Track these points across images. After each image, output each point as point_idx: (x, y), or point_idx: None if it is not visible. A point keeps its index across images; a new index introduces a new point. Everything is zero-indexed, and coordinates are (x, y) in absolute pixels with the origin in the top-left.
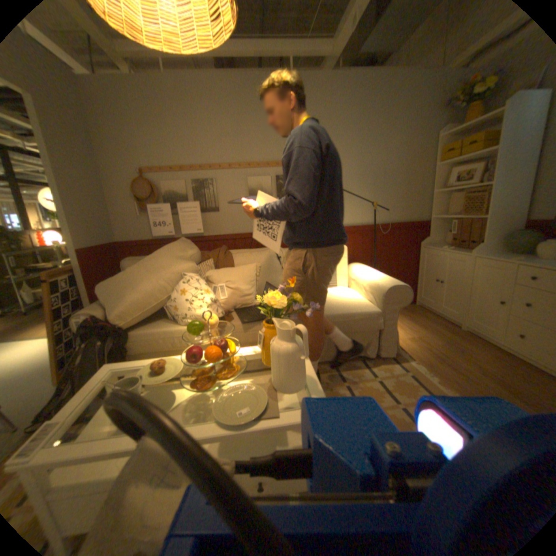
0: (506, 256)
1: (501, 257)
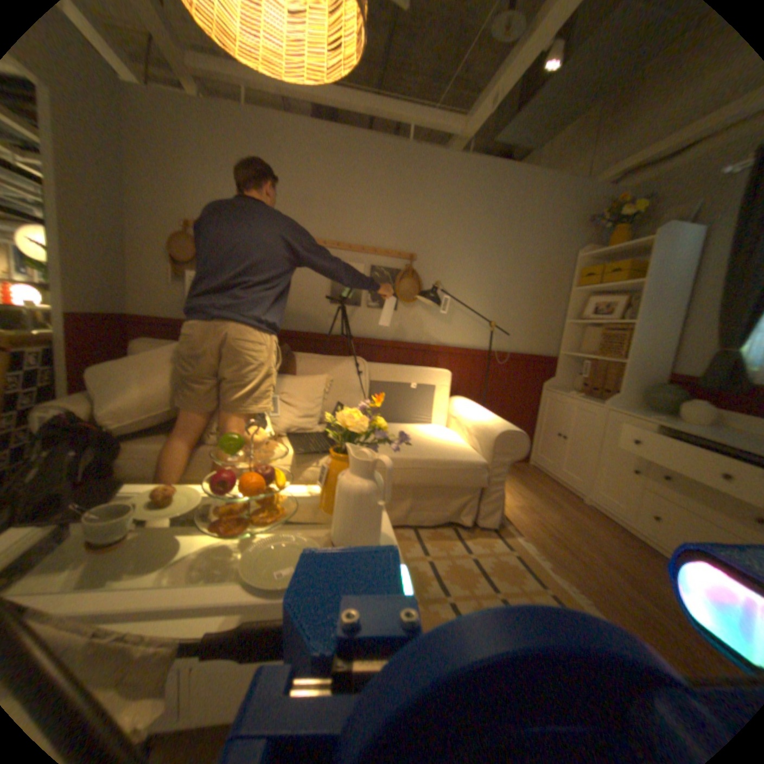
0: (646, 414)
1: (639, 414)
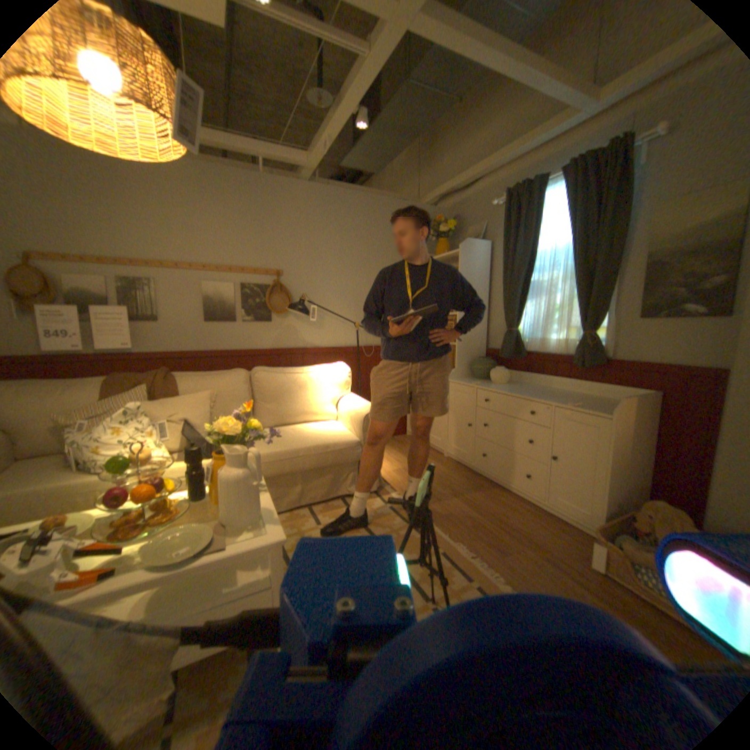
0: (470, 381)
1: (466, 382)
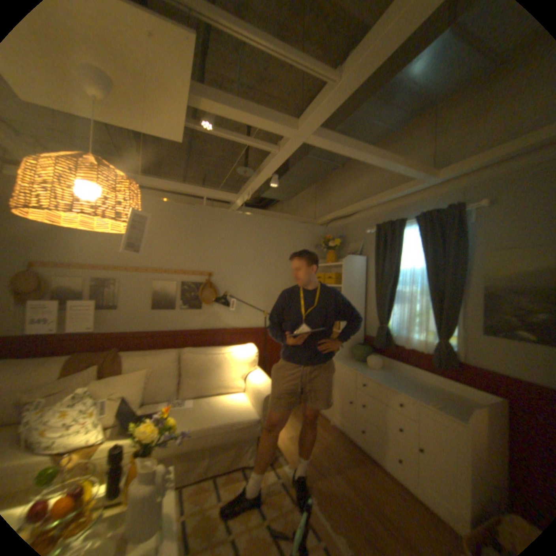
0: (352, 364)
1: (348, 365)
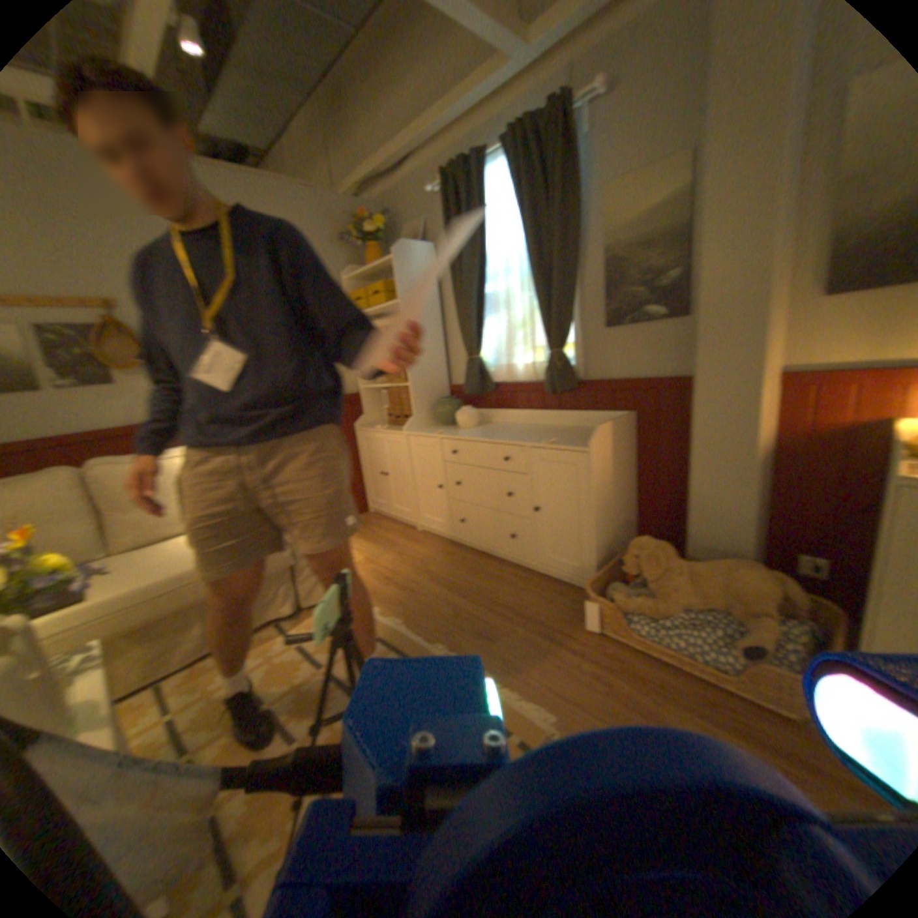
0: (434, 431)
1: (429, 432)
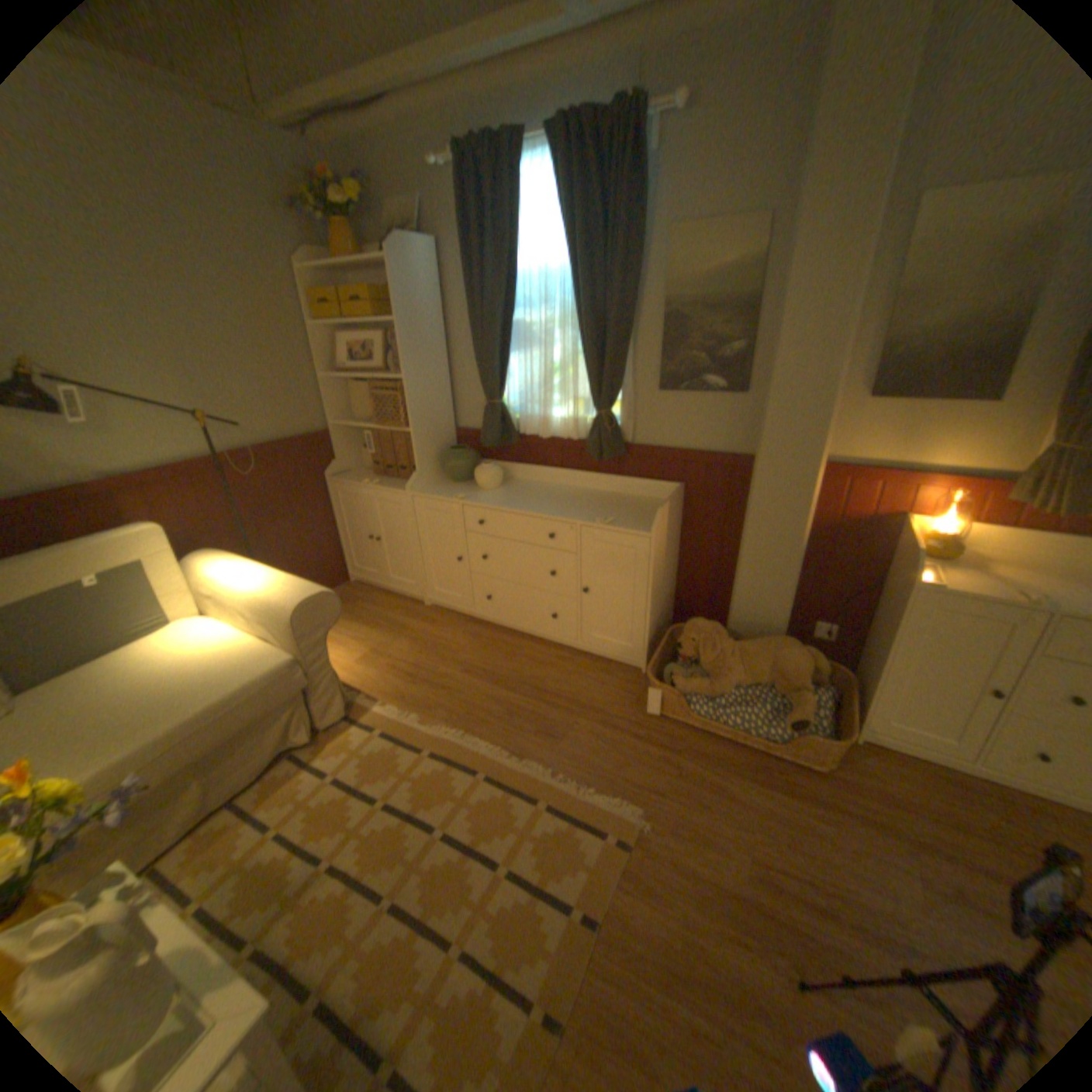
0: (447, 491)
1: (442, 494)
